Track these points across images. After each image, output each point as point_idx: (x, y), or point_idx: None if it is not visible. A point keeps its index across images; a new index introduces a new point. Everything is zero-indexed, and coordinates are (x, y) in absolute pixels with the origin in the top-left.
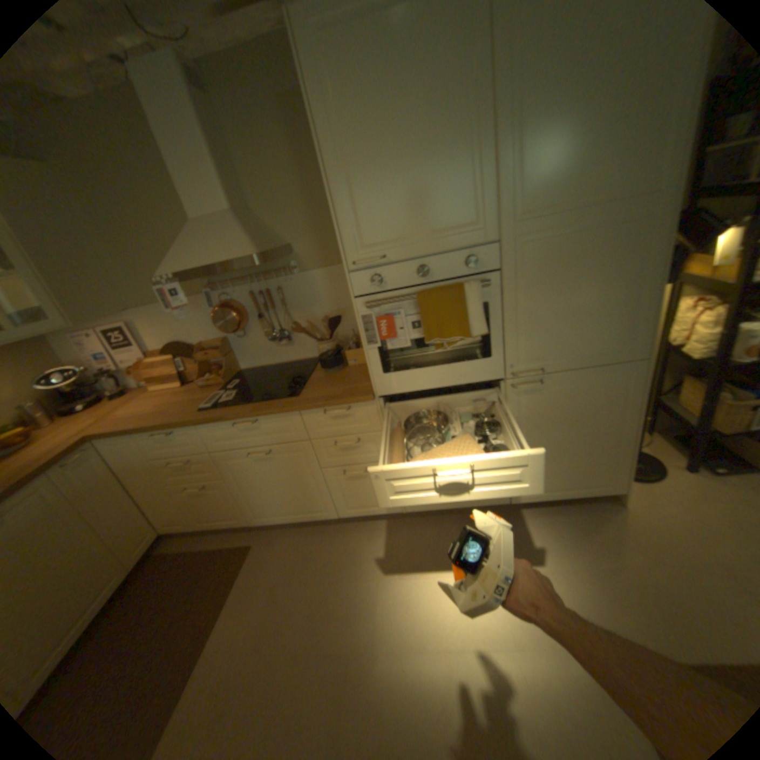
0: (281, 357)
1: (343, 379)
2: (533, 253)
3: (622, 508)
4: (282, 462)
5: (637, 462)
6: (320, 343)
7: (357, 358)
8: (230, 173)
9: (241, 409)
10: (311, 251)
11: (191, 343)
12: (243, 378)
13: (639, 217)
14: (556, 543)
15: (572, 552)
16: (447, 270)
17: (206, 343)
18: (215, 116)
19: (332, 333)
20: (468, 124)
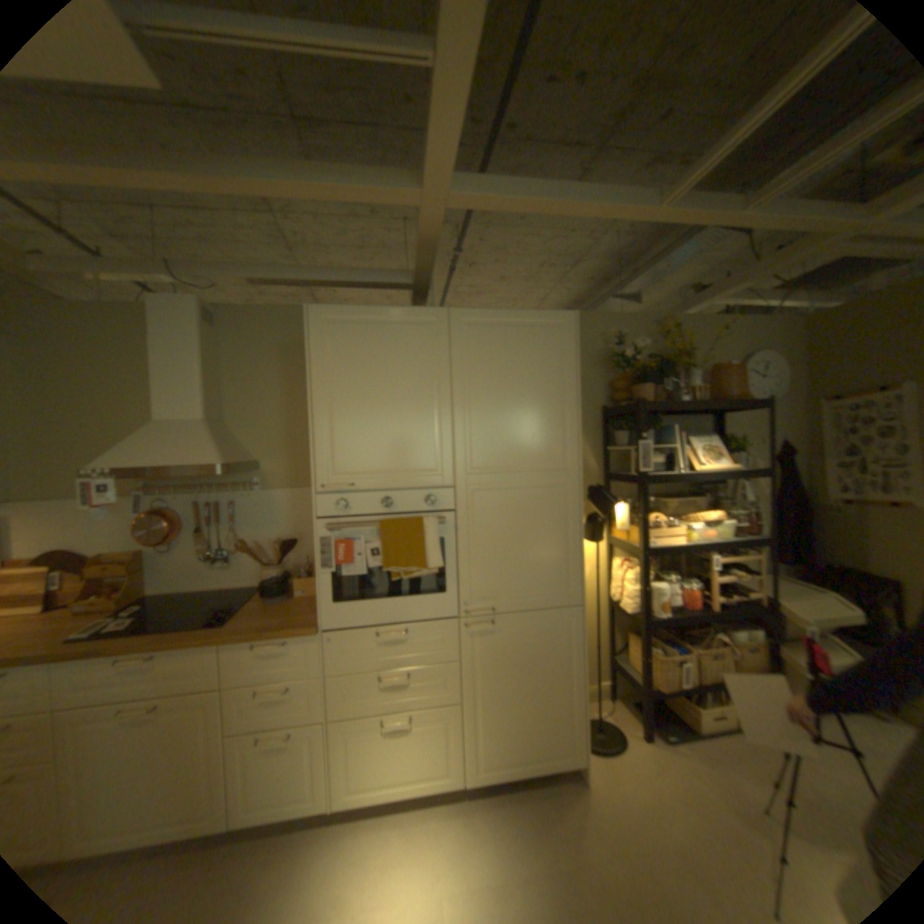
0: (208, 584)
1: (284, 612)
2: (482, 501)
3: (585, 790)
4: (167, 728)
5: (590, 723)
6: (265, 569)
7: (306, 590)
8: (216, 391)
9: (135, 642)
10: (280, 472)
11: (87, 555)
12: (145, 608)
13: (556, 486)
14: (514, 842)
15: (531, 852)
16: (409, 505)
17: (109, 556)
18: (218, 346)
19: (282, 558)
20: (432, 402)
